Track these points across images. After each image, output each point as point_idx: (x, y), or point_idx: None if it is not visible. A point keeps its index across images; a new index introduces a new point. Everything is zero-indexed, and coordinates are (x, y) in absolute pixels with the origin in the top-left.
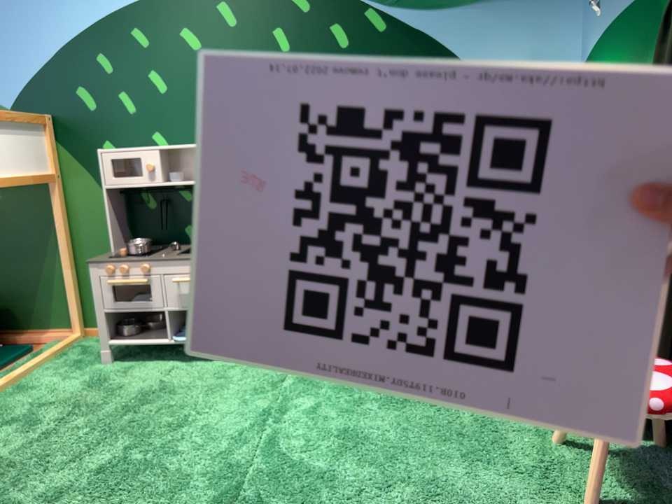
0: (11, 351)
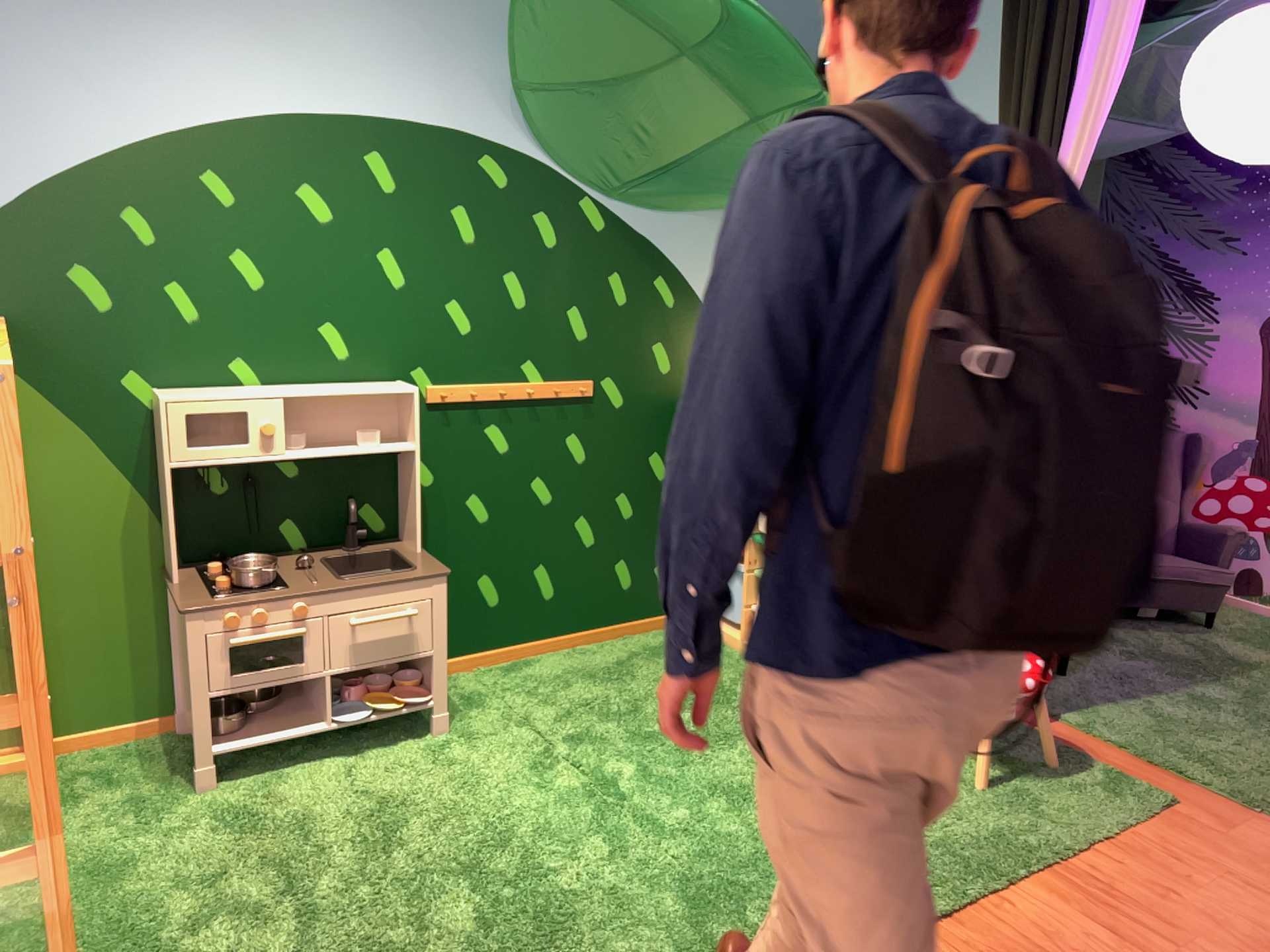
0: None
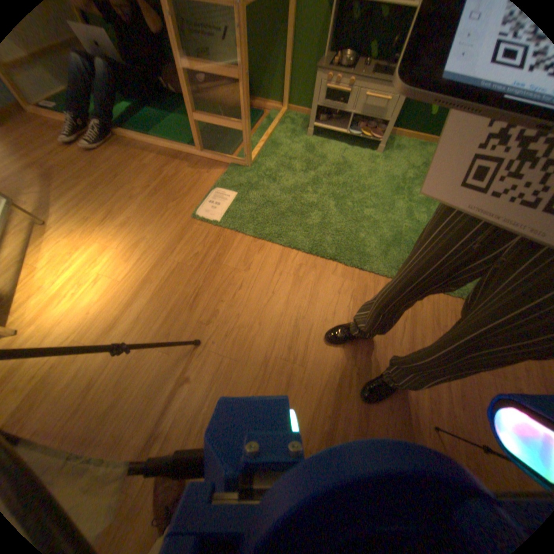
0: (254, 112)
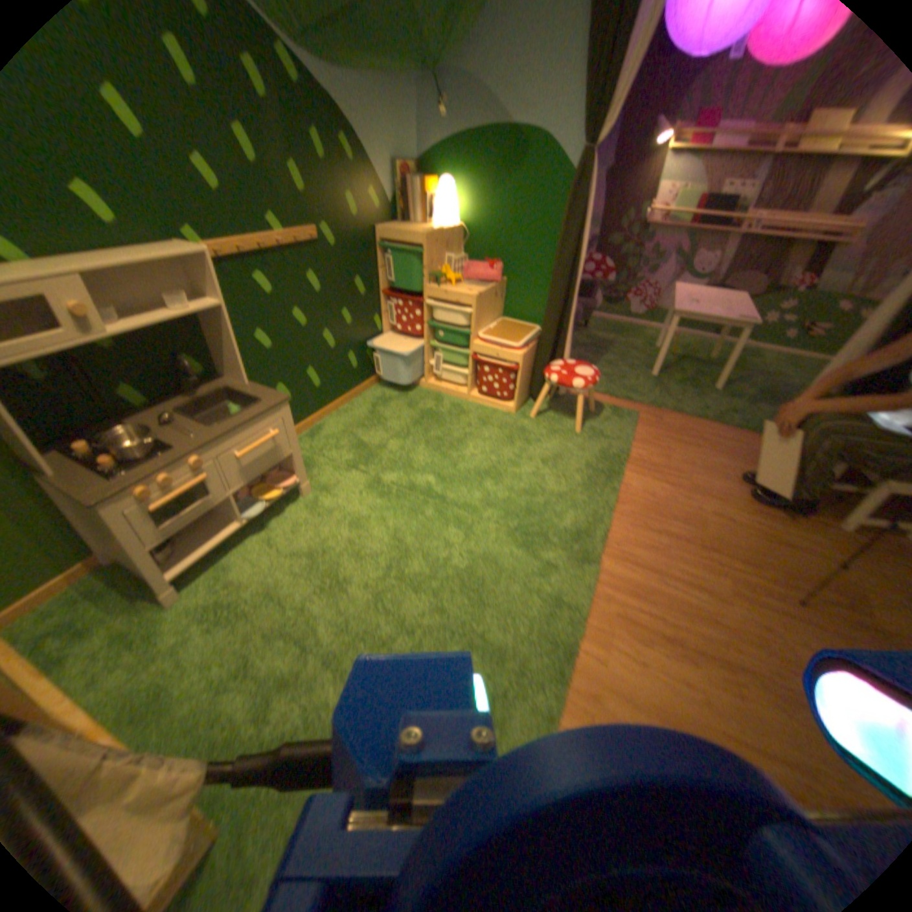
0: None
